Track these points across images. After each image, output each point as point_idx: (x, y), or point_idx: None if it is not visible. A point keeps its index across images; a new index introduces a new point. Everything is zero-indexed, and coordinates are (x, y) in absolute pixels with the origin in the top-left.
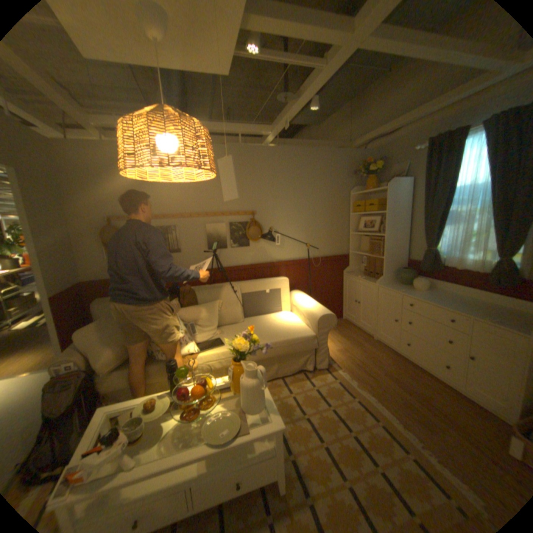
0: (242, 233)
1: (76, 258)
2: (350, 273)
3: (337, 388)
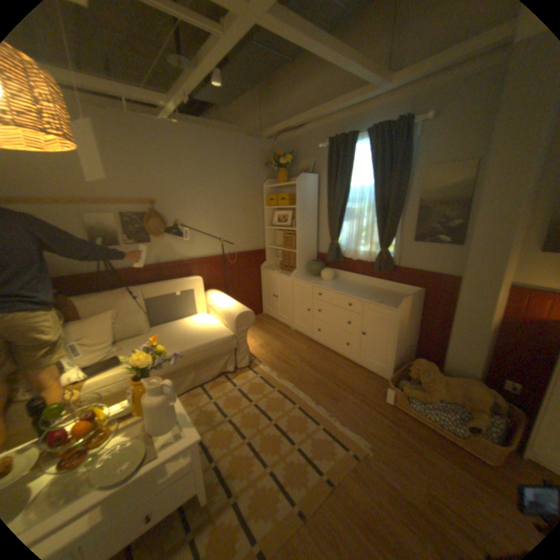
0: (139, 226)
1: None
2: (267, 268)
3: (258, 383)
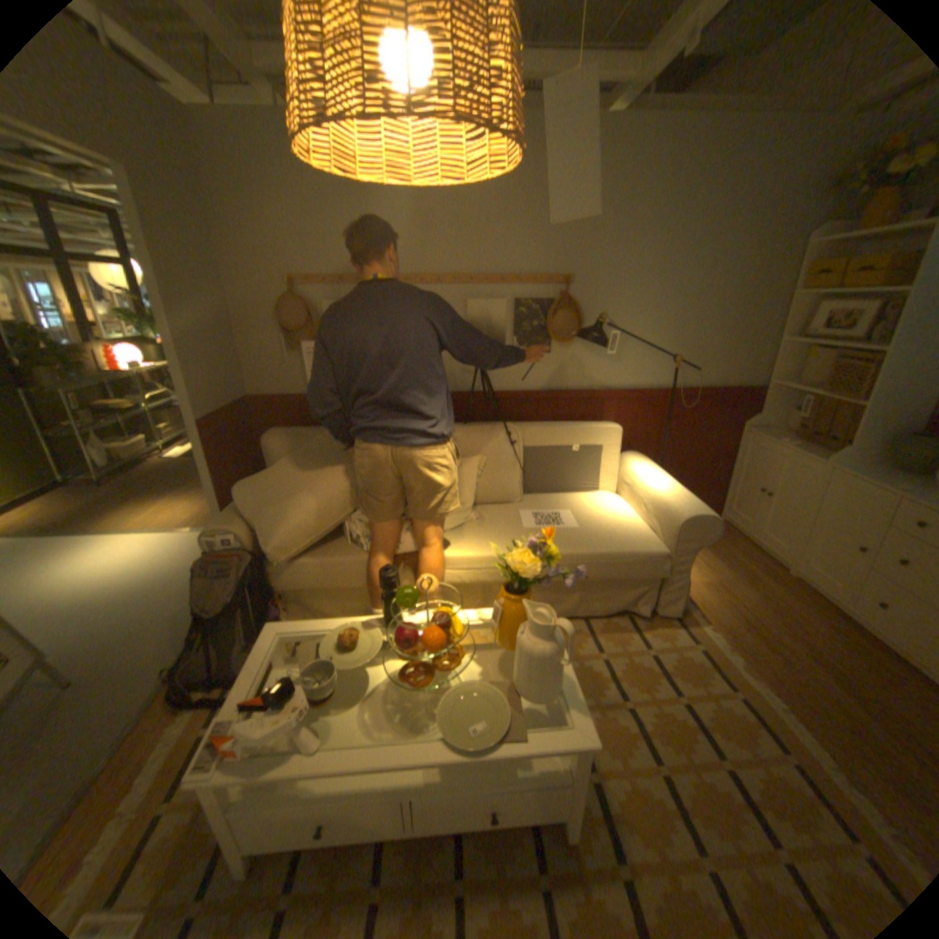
0: (538, 323)
1: (240, 352)
2: (762, 430)
3: (698, 663)
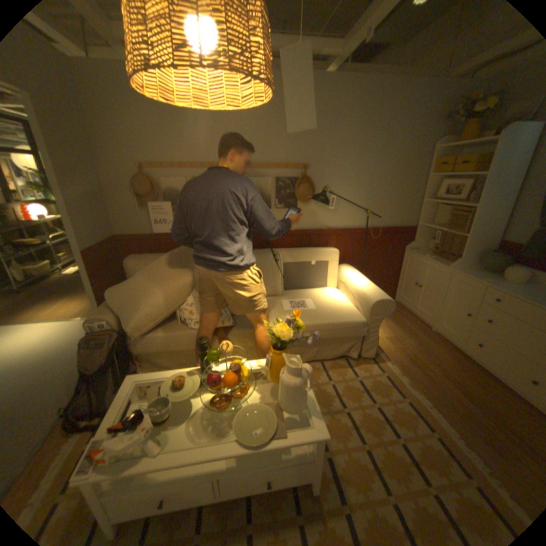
0: (290, 191)
1: (109, 209)
2: (414, 250)
3: (384, 383)
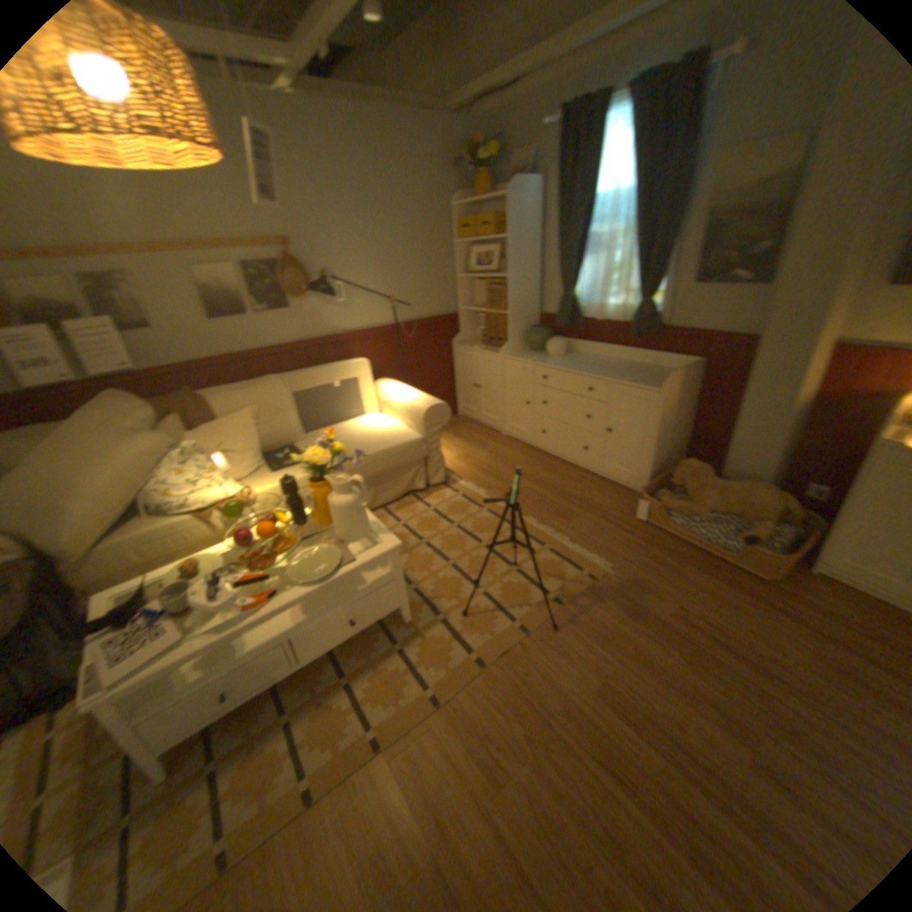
0: (269, 283)
1: None
2: (461, 345)
3: (458, 502)
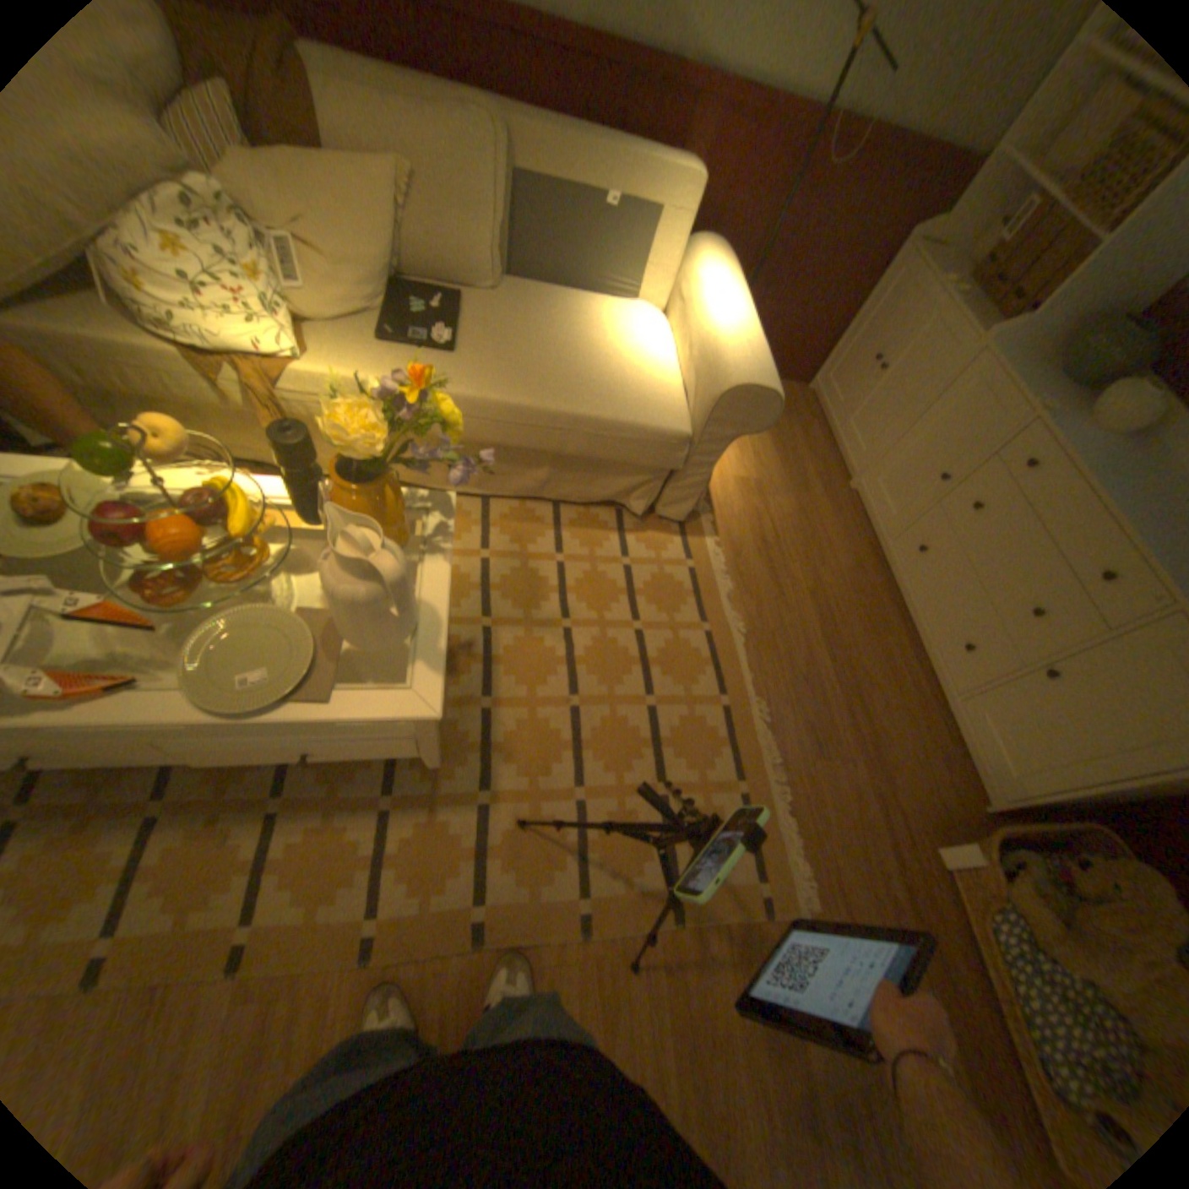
0: None
1: None
2: (931, 252)
3: (677, 583)
